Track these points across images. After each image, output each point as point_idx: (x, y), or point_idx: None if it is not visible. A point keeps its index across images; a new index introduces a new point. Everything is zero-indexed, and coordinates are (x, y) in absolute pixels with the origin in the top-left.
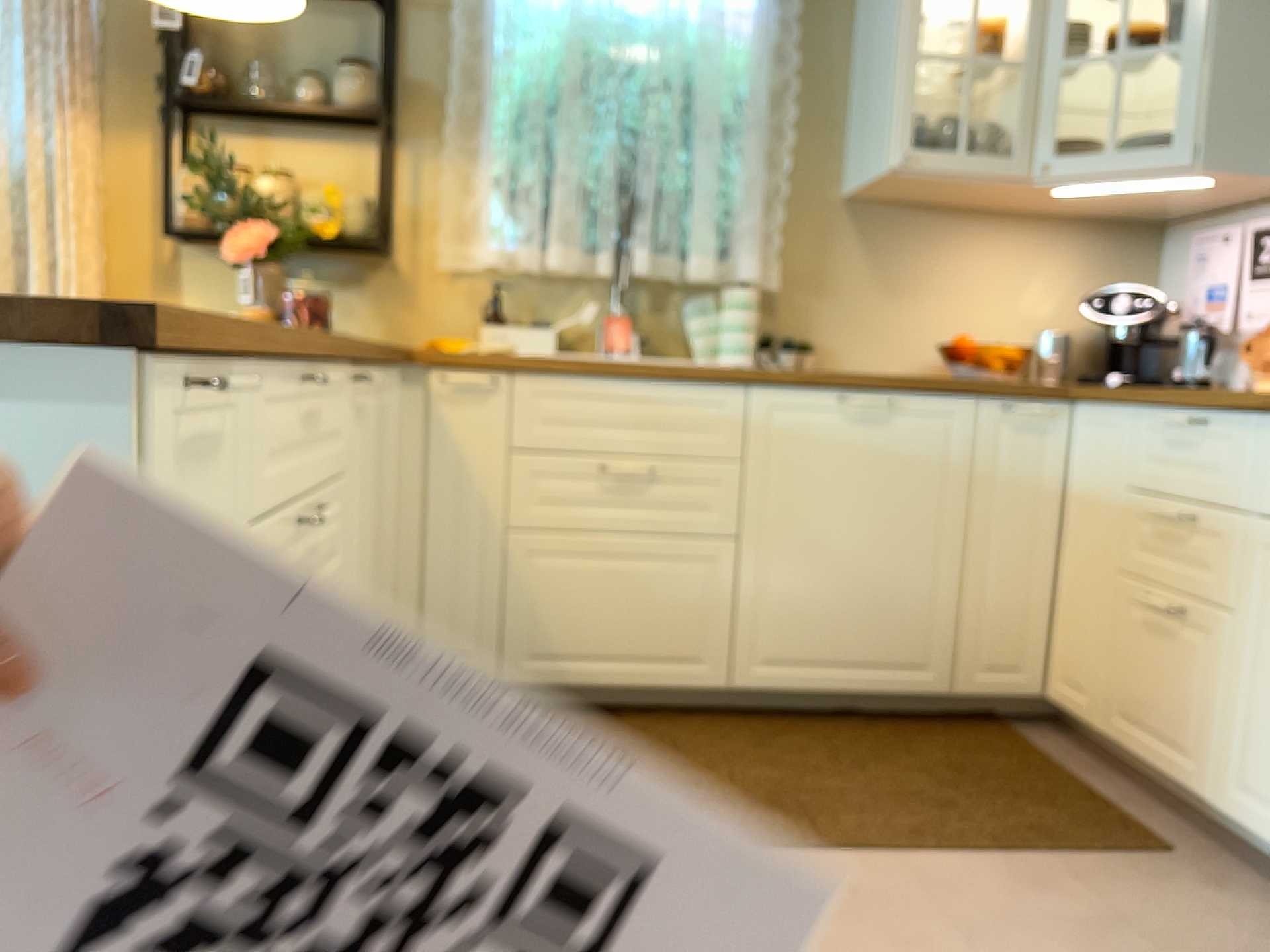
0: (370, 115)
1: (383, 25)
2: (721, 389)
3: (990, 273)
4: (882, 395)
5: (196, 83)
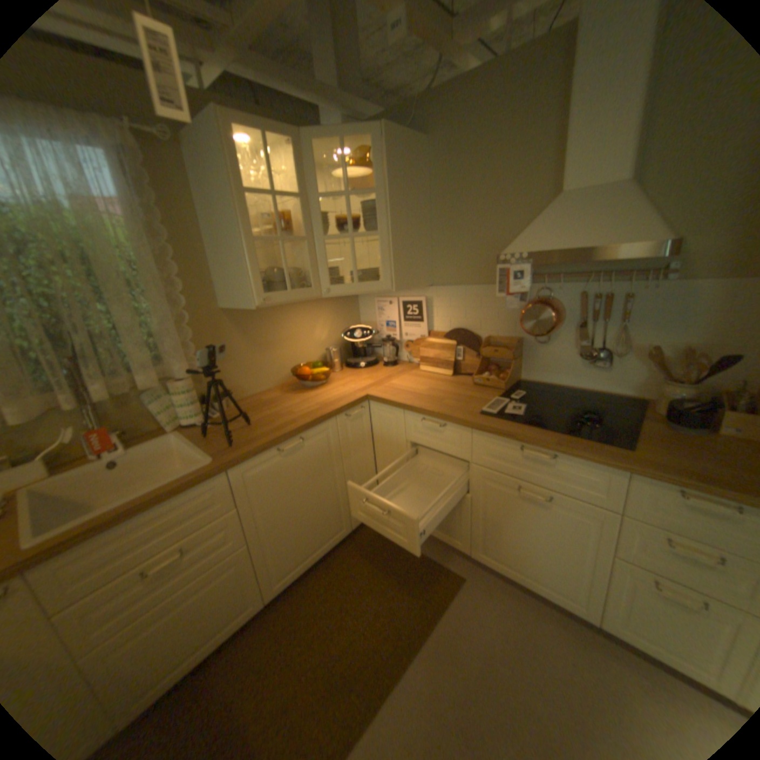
0: None
1: None
2: (210, 483)
3: (299, 328)
4: (296, 438)
5: None
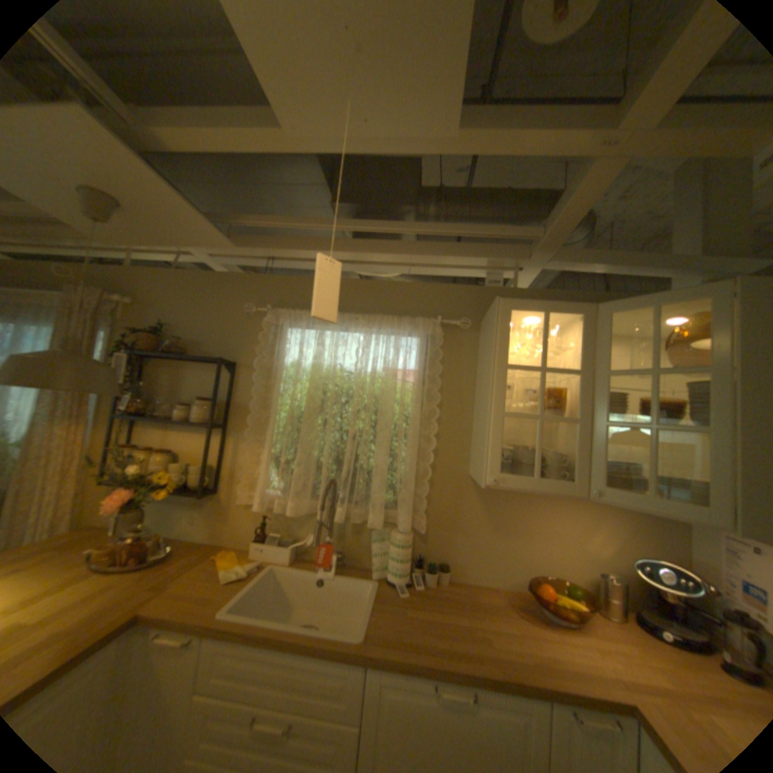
0: (202, 427)
1: (227, 376)
2: (344, 669)
3: (567, 527)
4: (469, 691)
5: (124, 408)
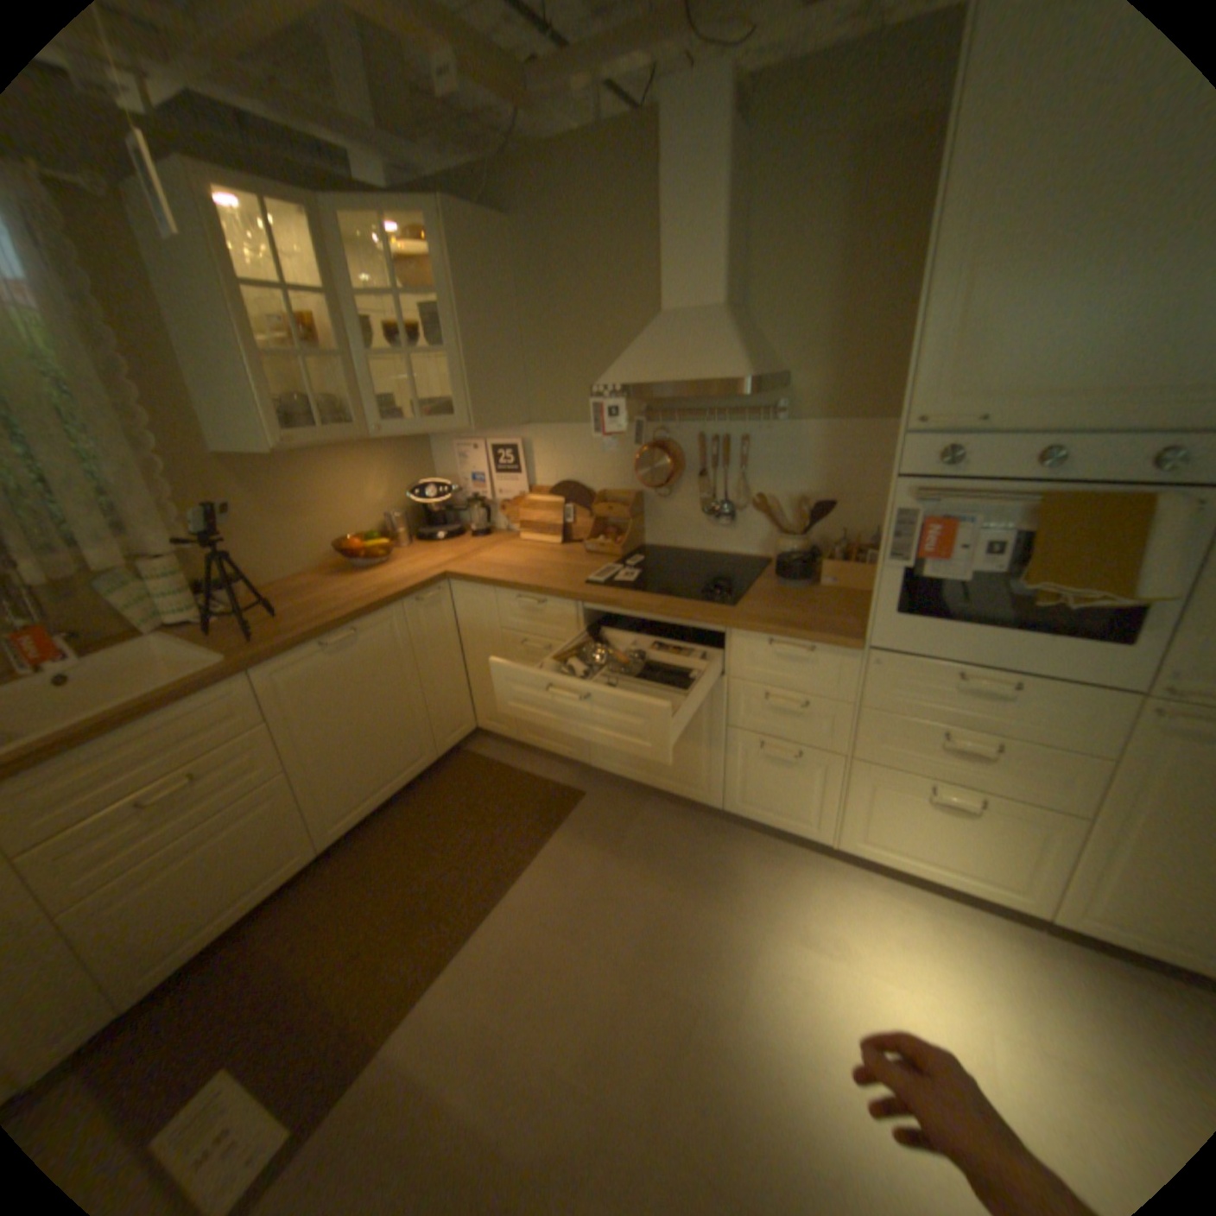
0: None
1: None
2: (223, 688)
3: (339, 484)
4: (344, 630)
5: None
